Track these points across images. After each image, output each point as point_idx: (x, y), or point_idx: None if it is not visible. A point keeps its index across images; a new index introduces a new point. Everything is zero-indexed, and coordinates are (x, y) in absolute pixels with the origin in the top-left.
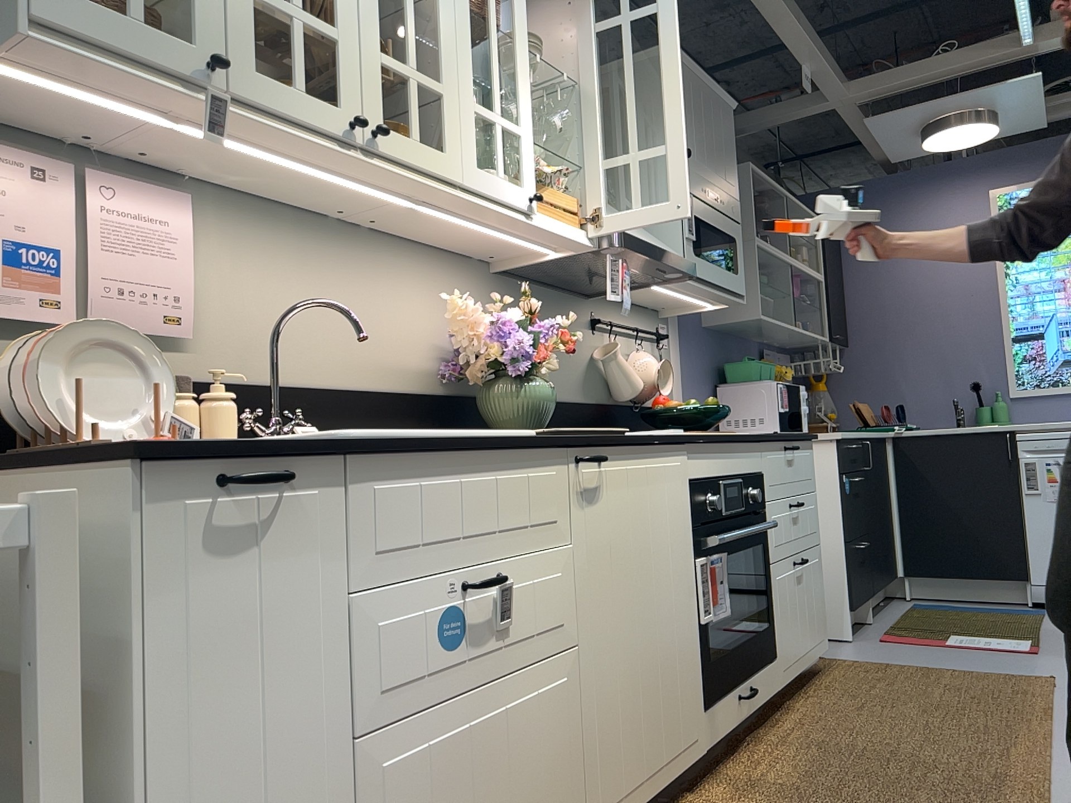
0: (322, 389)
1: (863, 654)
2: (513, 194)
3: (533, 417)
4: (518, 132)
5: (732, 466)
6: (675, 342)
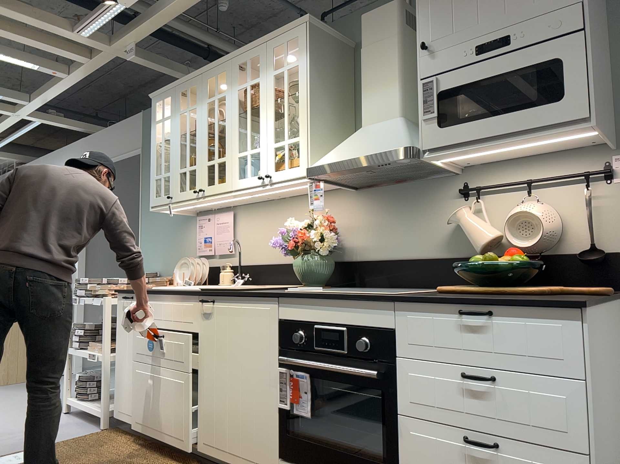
0: (268, 264)
1: None
2: (253, 181)
3: (304, 276)
4: (257, 150)
5: (334, 317)
6: None
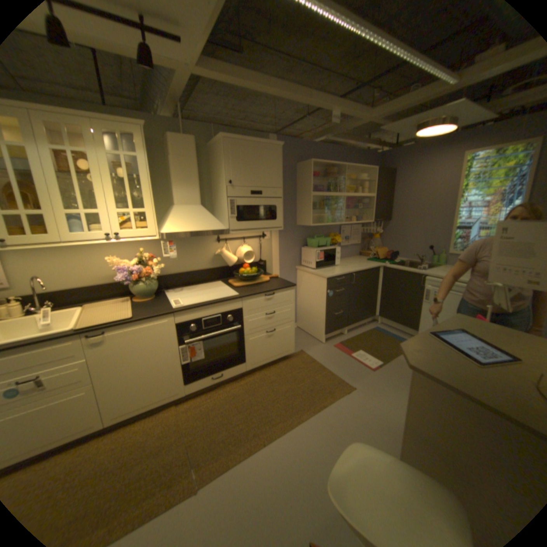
0: (70, 289)
1: (315, 353)
2: (95, 236)
3: (144, 293)
4: (96, 212)
5: (213, 311)
6: (273, 235)
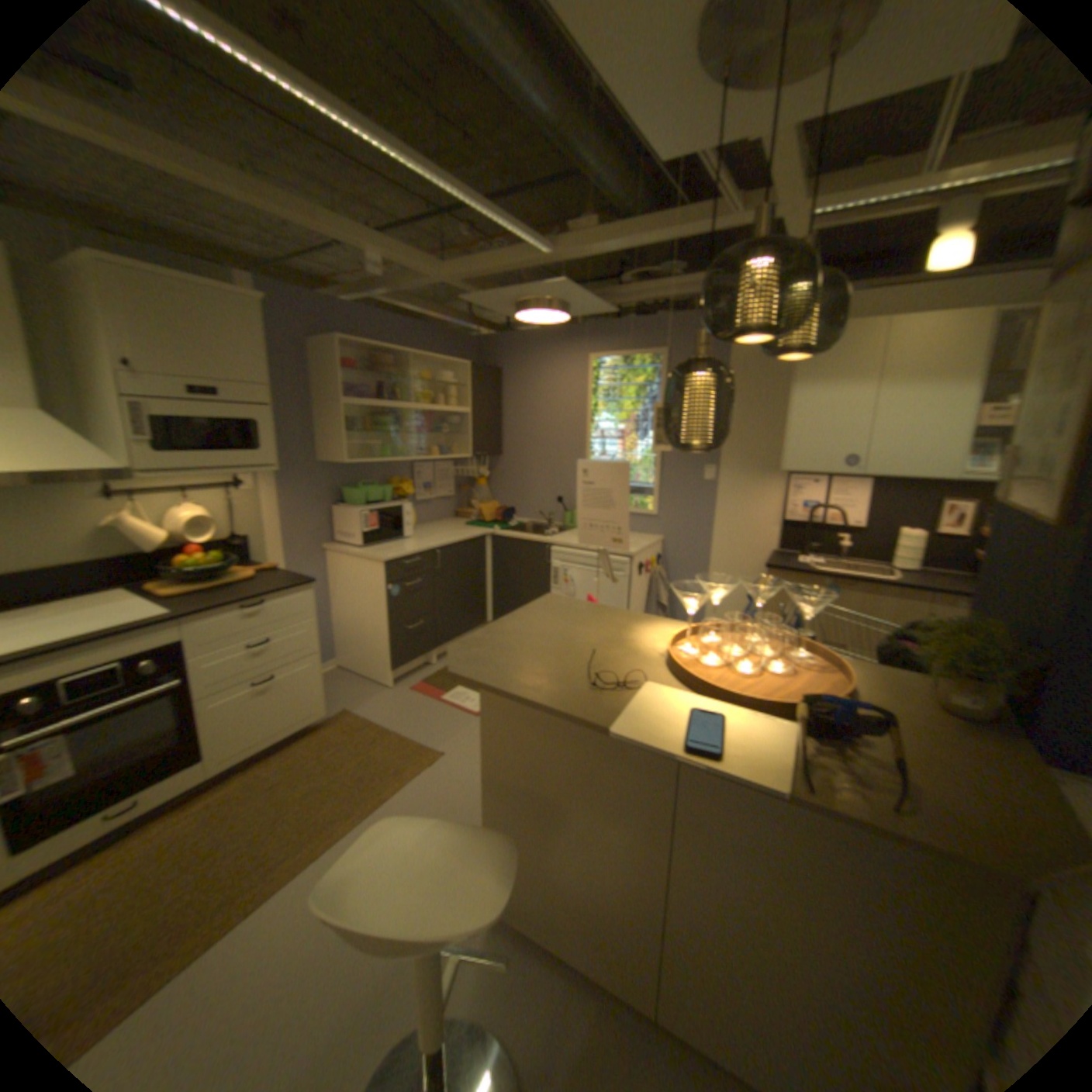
0: None
1: (375, 709)
2: None
3: None
4: None
5: (99, 659)
6: (267, 482)
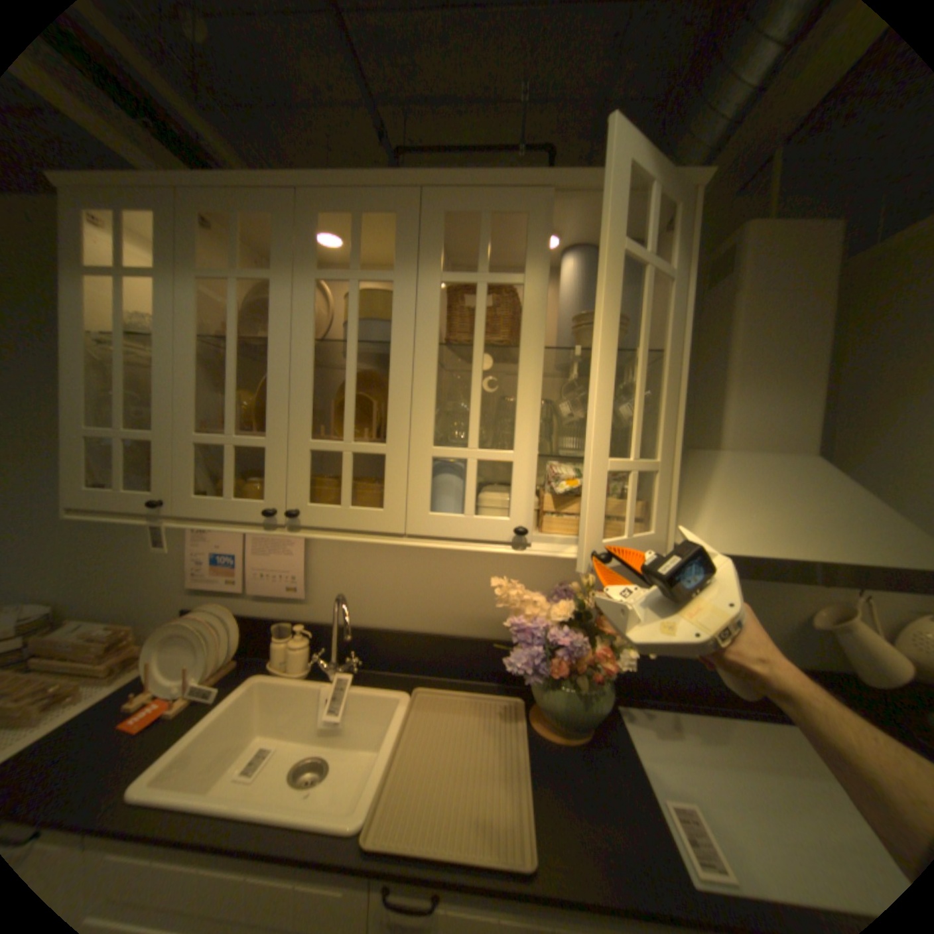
0: (401, 631)
1: None
2: (486, 529)
3: (568, 718)
4: (506, 458)
5: None
6: None
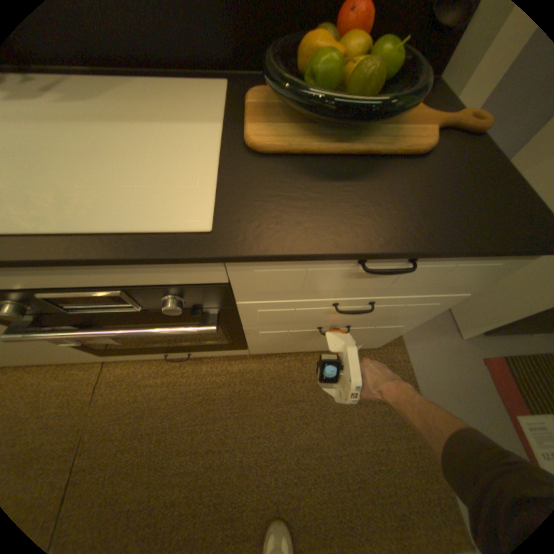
0: None
1: (429, 359)
2: None
3: None
4: None
5: (72, 280)
6: None
